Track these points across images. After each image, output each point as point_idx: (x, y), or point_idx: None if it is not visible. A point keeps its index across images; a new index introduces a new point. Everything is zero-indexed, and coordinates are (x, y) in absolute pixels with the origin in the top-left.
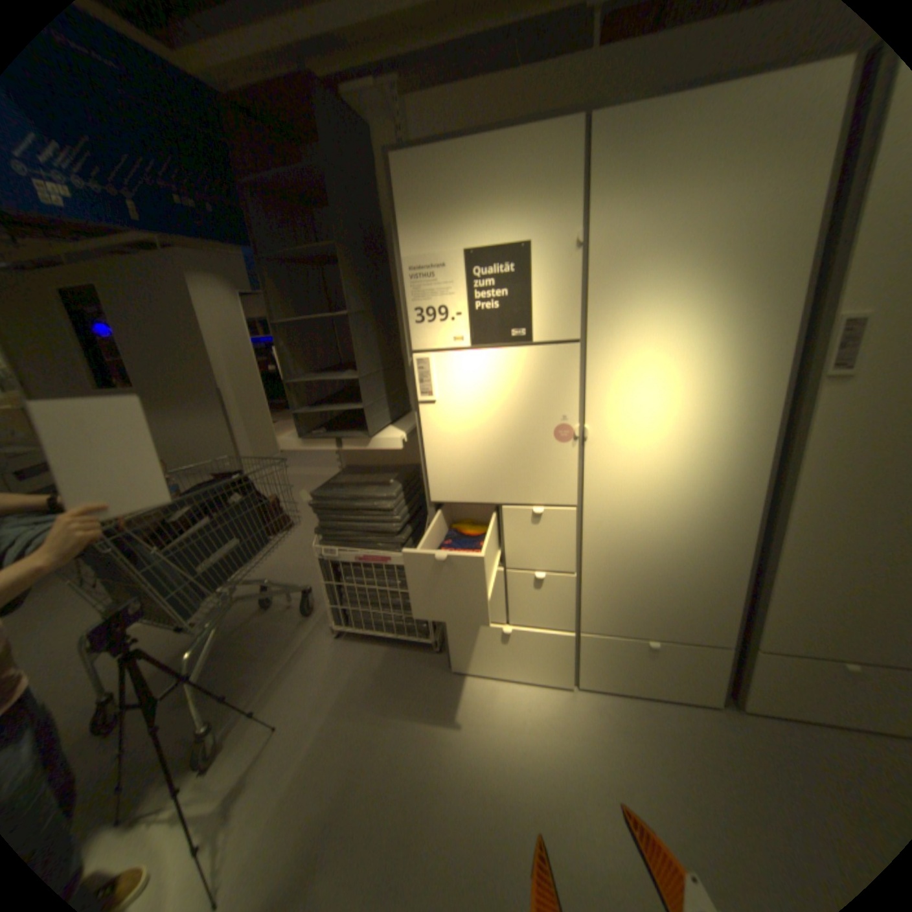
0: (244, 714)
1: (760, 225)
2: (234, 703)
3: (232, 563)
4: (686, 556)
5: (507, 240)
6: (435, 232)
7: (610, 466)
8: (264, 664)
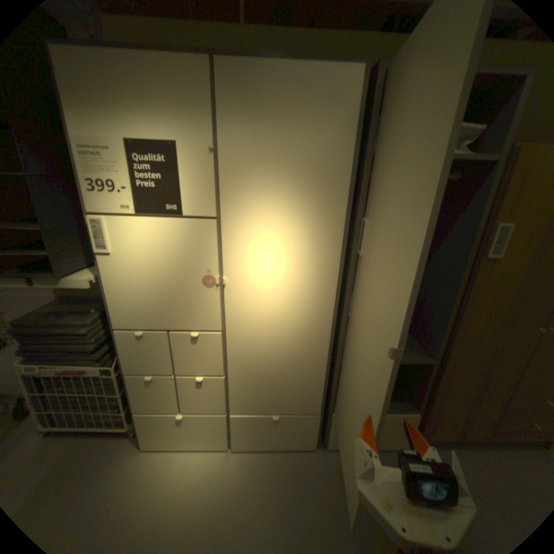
0: None
1: (322, 157)
2: None
3: None
4: (290, 361)
5: (158, 136)
6: (98, 119)
7: (241, 304)
8: None
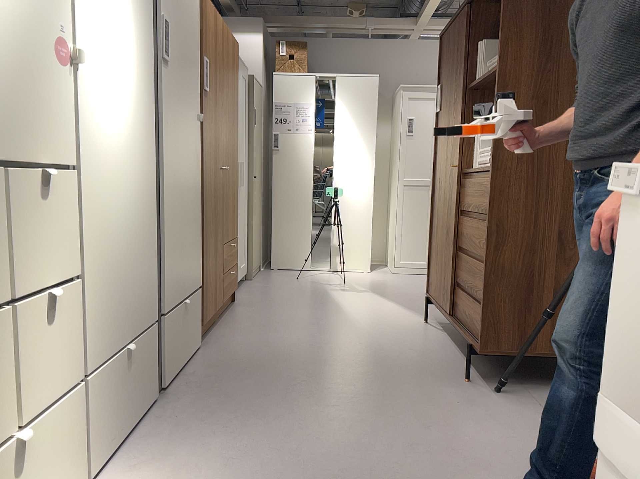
0: None
1: None
2: None
3: None
4: (132, 224)
5: None
6: None
7: (89, 110)
8: None
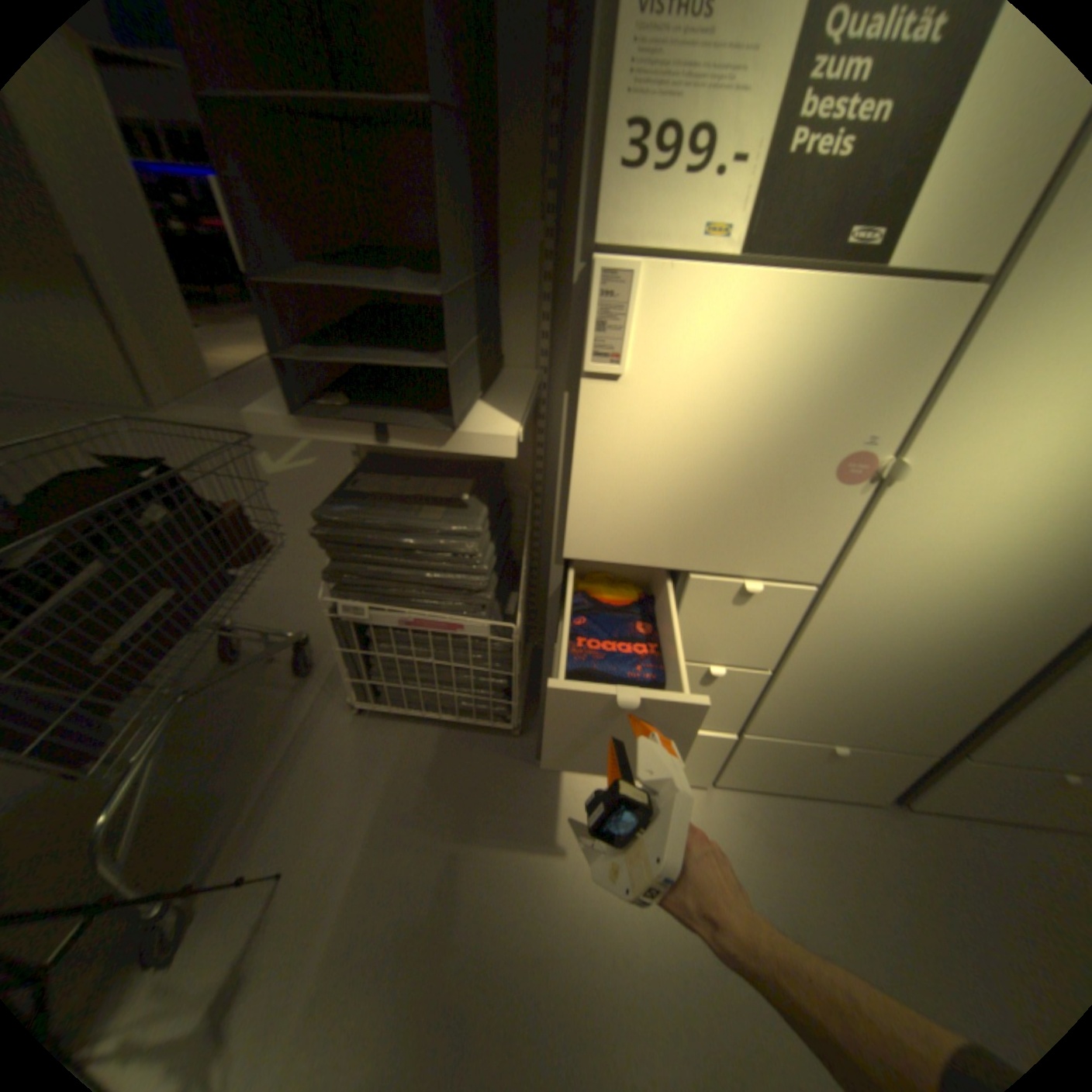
0: (220, 853)
1: None
2: (200, 834)
3: (161, 638)
4: (949, 660)
5: None
6: None
7: (910, 531)
8: (241, 761)
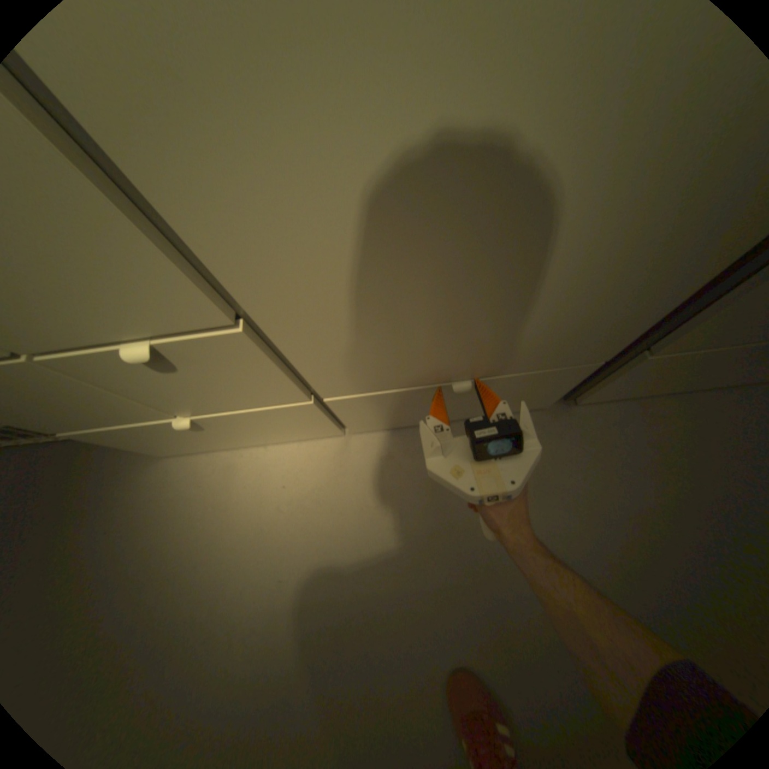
0: None
1: None
2: None
3: None
4: (608, 187)
5: None
6: None
7: None
8: None
